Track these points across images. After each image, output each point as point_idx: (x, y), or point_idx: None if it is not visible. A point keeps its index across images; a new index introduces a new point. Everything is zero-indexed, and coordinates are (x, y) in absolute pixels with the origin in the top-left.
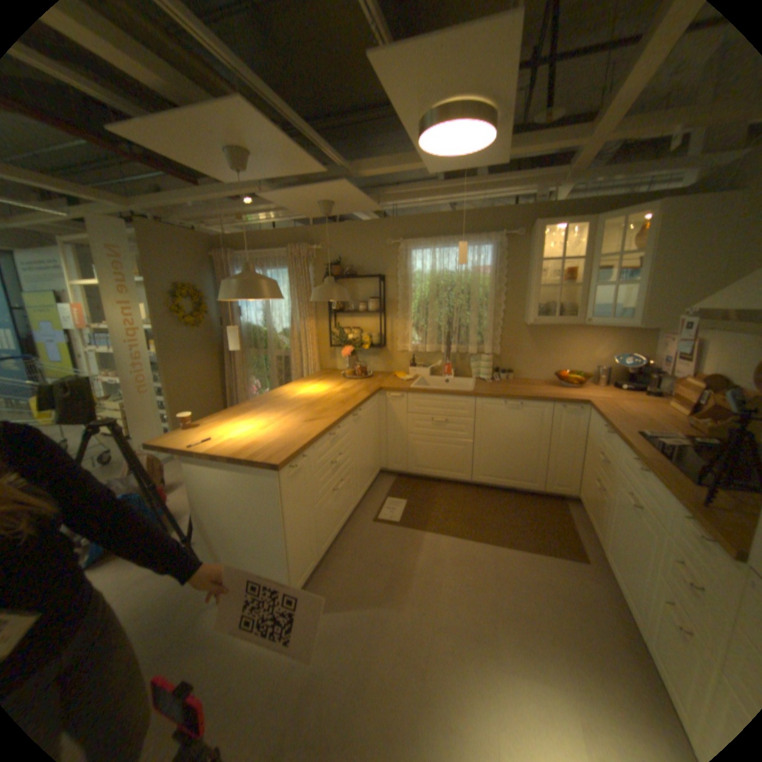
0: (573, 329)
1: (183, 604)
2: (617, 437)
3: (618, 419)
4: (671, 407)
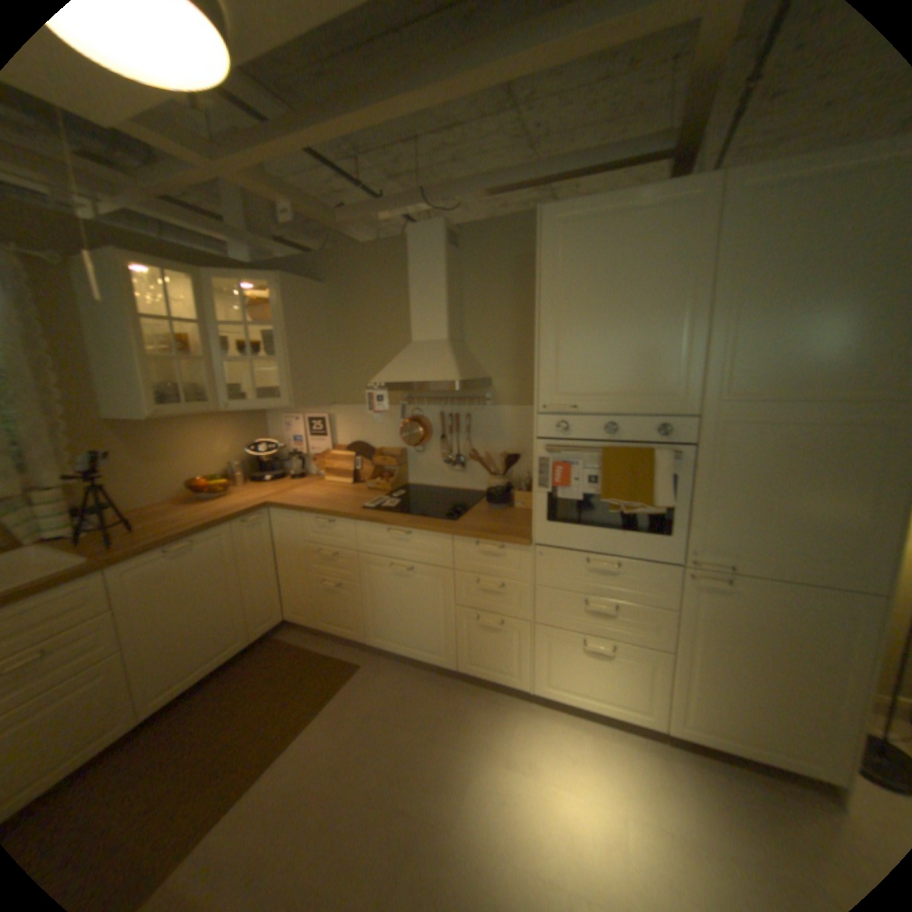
0: (179, 421)
1: None
2: (339, 522)
3: (324, 506)
4: (326, 481)
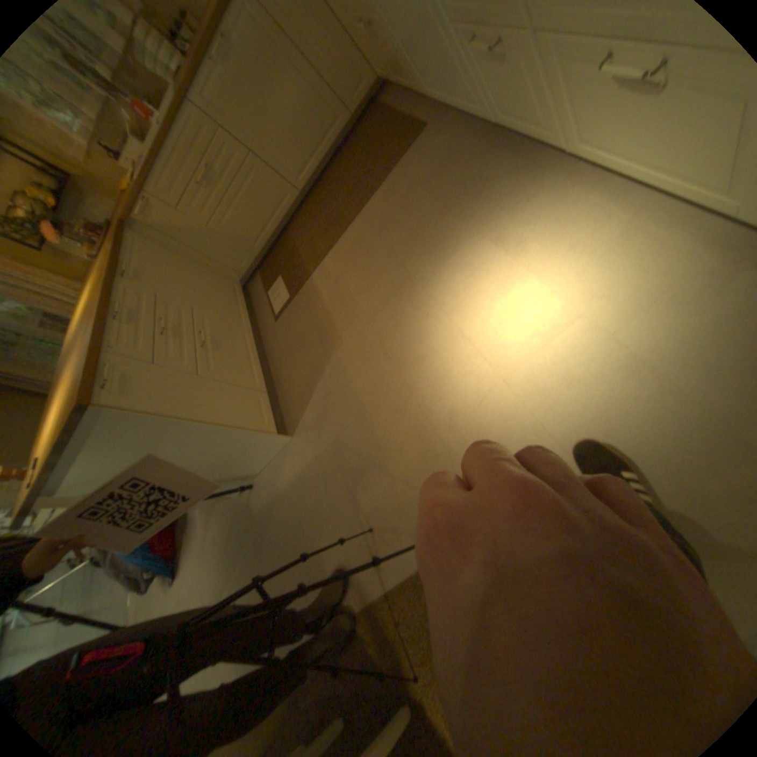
0: None
1: (237, 514)
2: None
3: None
4: None
